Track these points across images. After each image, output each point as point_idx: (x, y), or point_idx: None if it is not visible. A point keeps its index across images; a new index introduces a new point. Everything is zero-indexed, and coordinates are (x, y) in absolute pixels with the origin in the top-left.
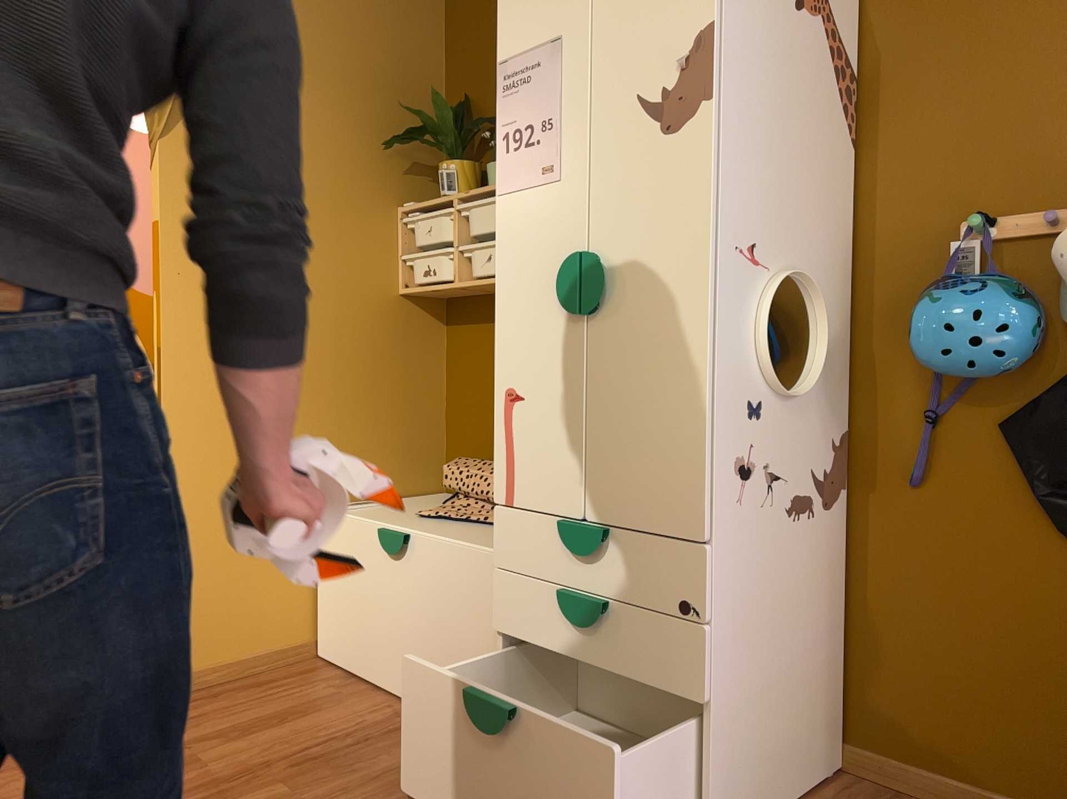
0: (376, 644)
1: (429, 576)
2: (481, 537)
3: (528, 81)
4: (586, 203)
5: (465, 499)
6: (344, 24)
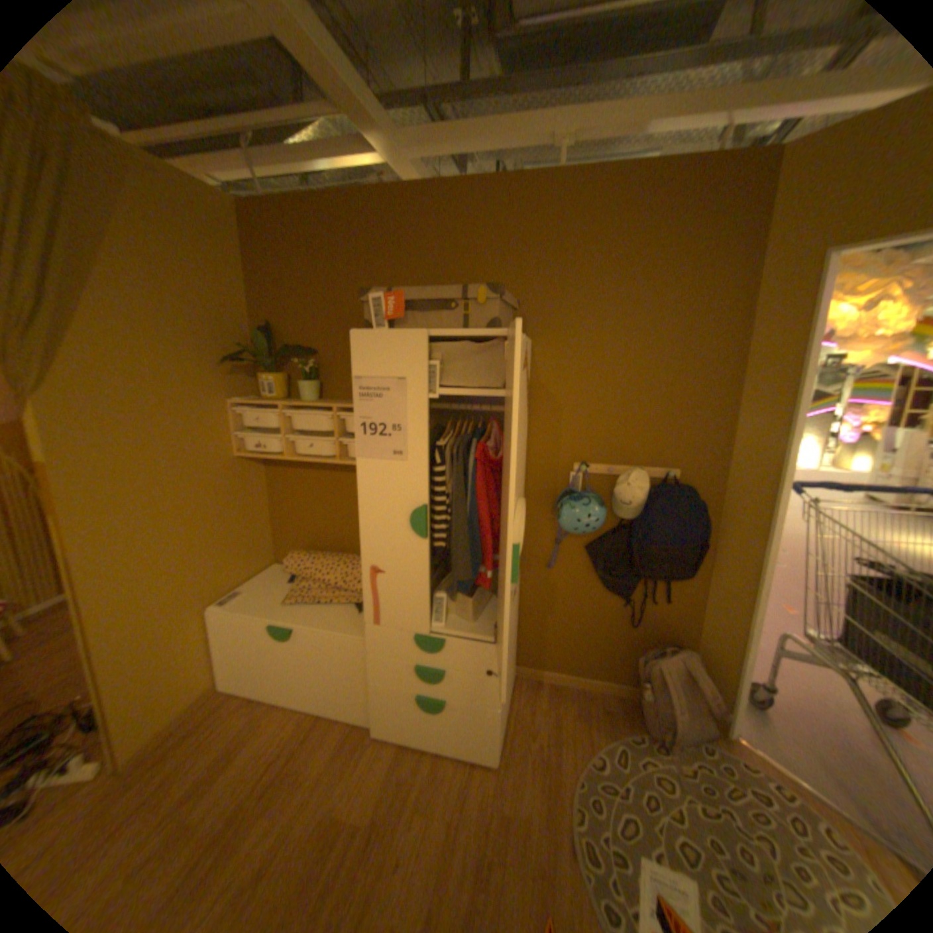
0: (270, 686)
1: (311, 652)
2: (339, 622)
3: (379, 397)
4: (427, 480)
5: (306, 582)
6: (169, 271)
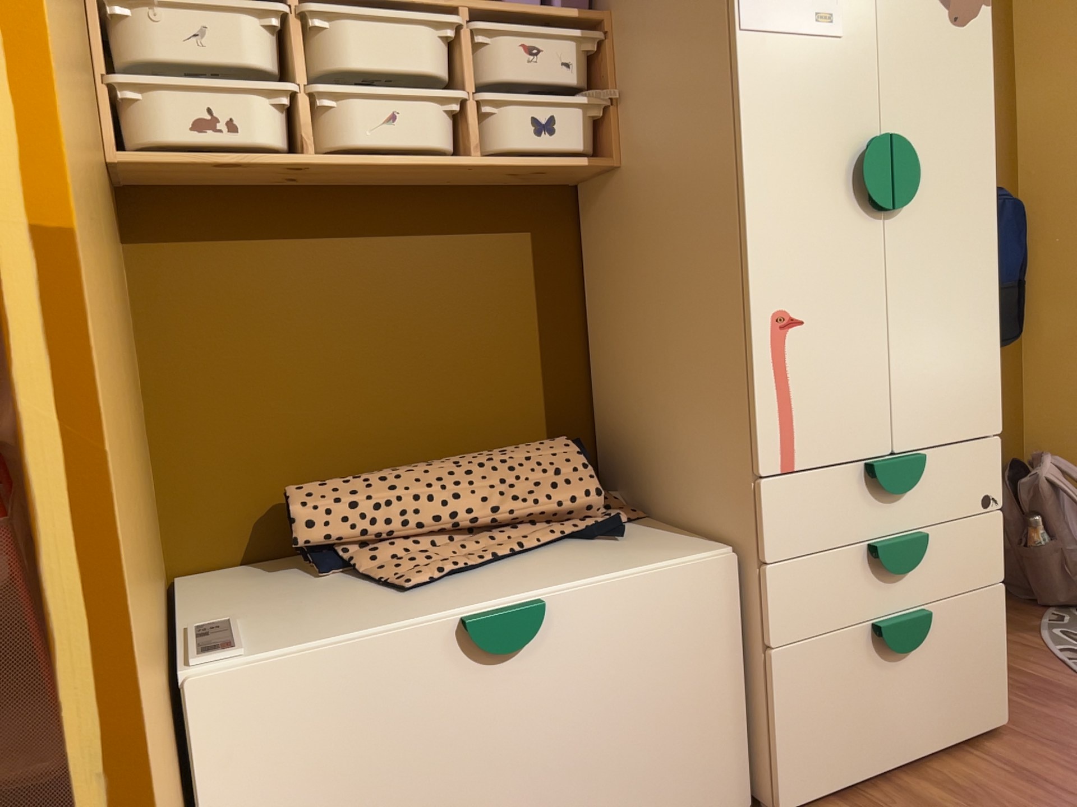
0: None
1: (597, 648)
2: (611, 557)
3: None
4: (877, 77)
5: (391, 543)
6: None
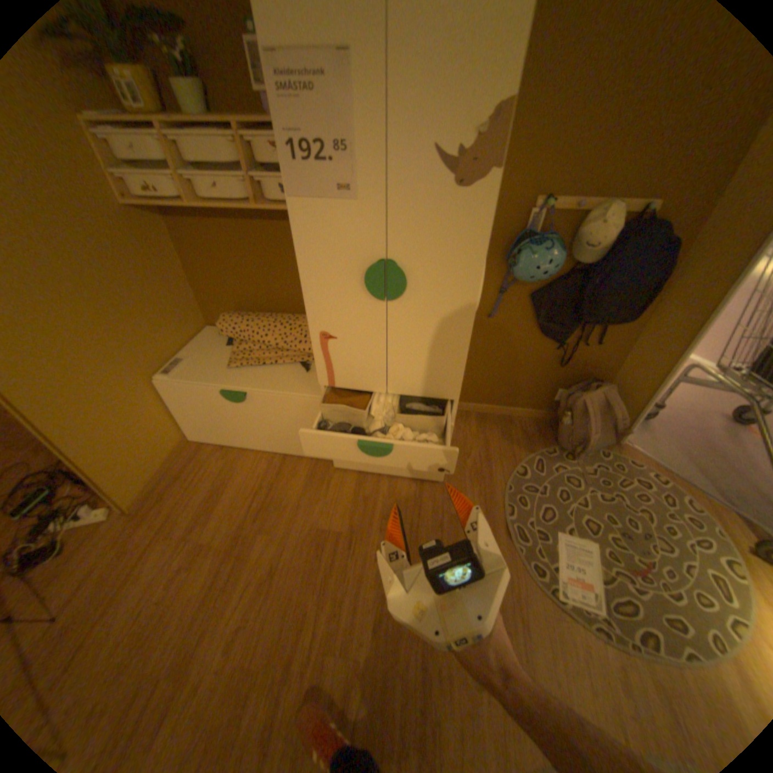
0: (236, 435)
1: (268, 409)
2: (290, 381)
3: (309, 87)
4: (385, 225)
5: (245, 344)
6: None
